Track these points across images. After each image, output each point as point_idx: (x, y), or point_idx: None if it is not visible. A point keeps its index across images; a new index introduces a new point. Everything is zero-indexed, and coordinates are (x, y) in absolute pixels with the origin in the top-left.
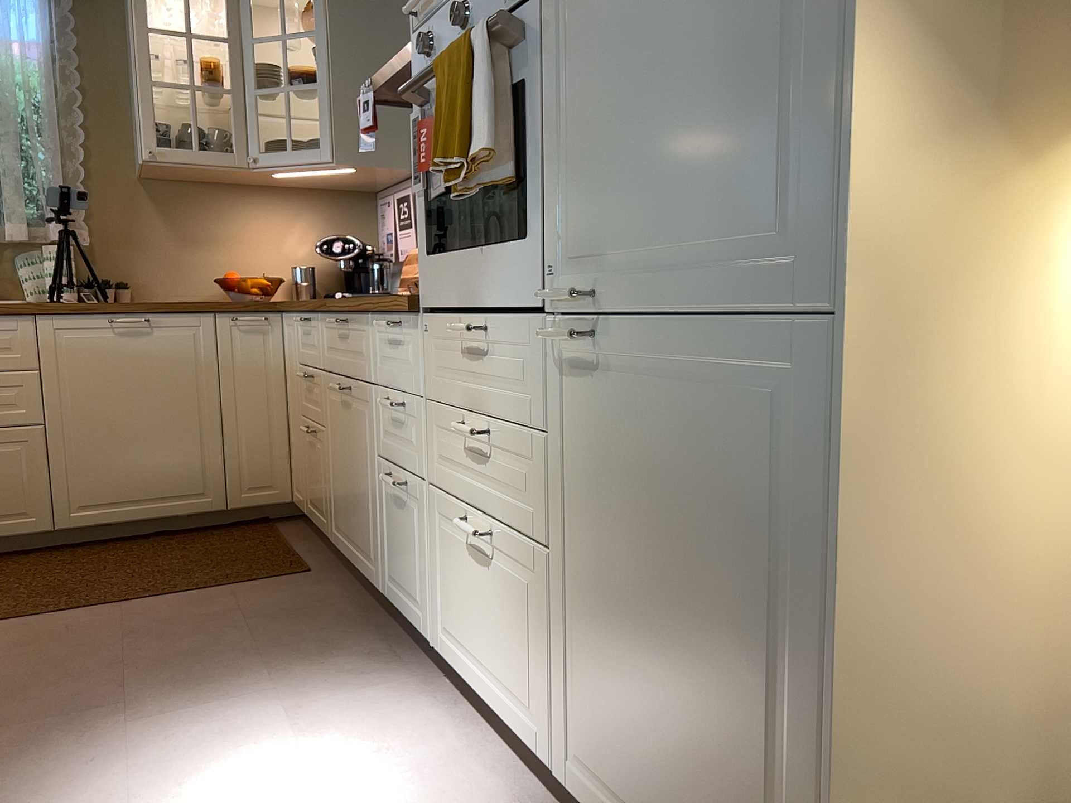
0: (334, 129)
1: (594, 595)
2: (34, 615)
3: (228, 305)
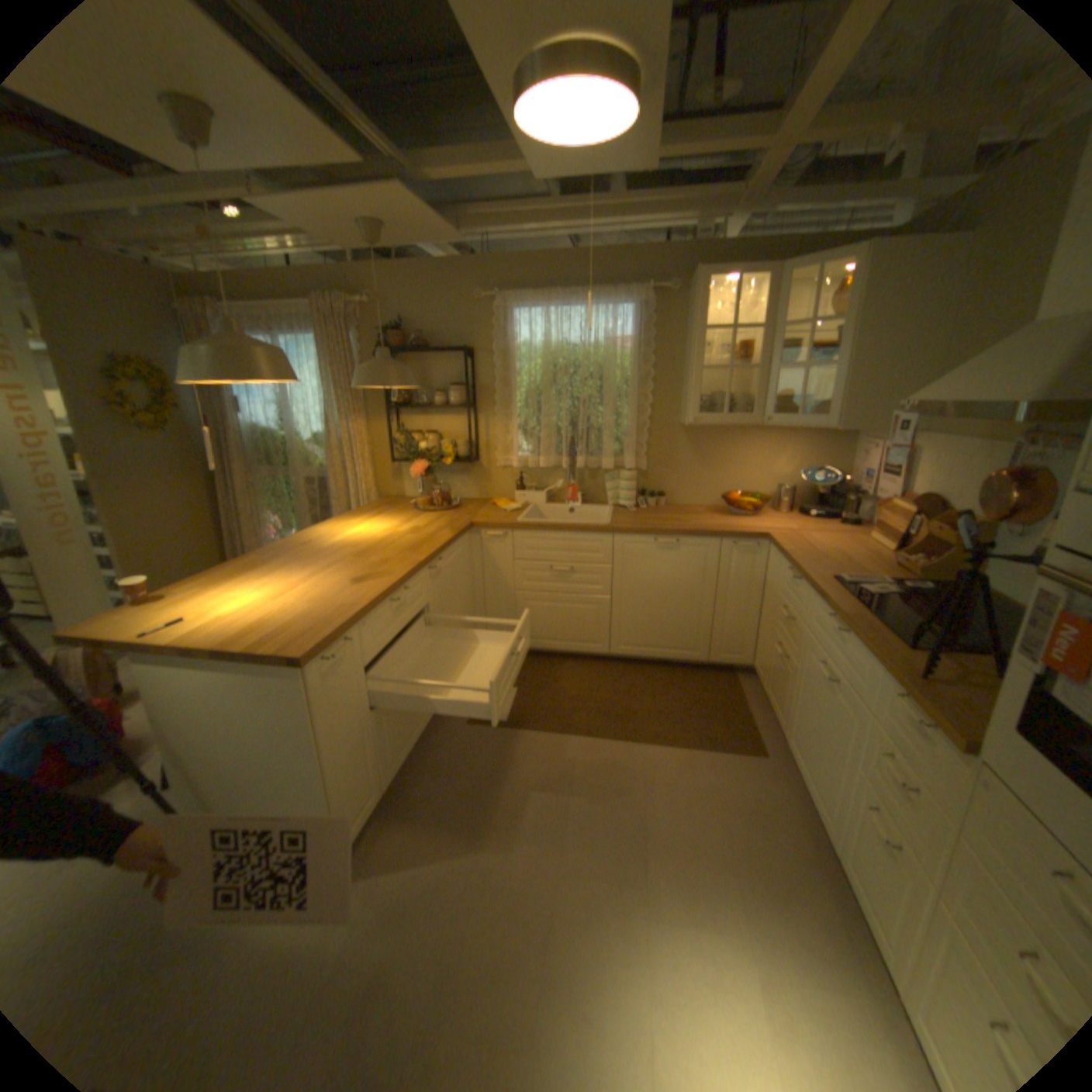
0: (844, 400)
1: None
2: (597, 736)
3: (731, 534)
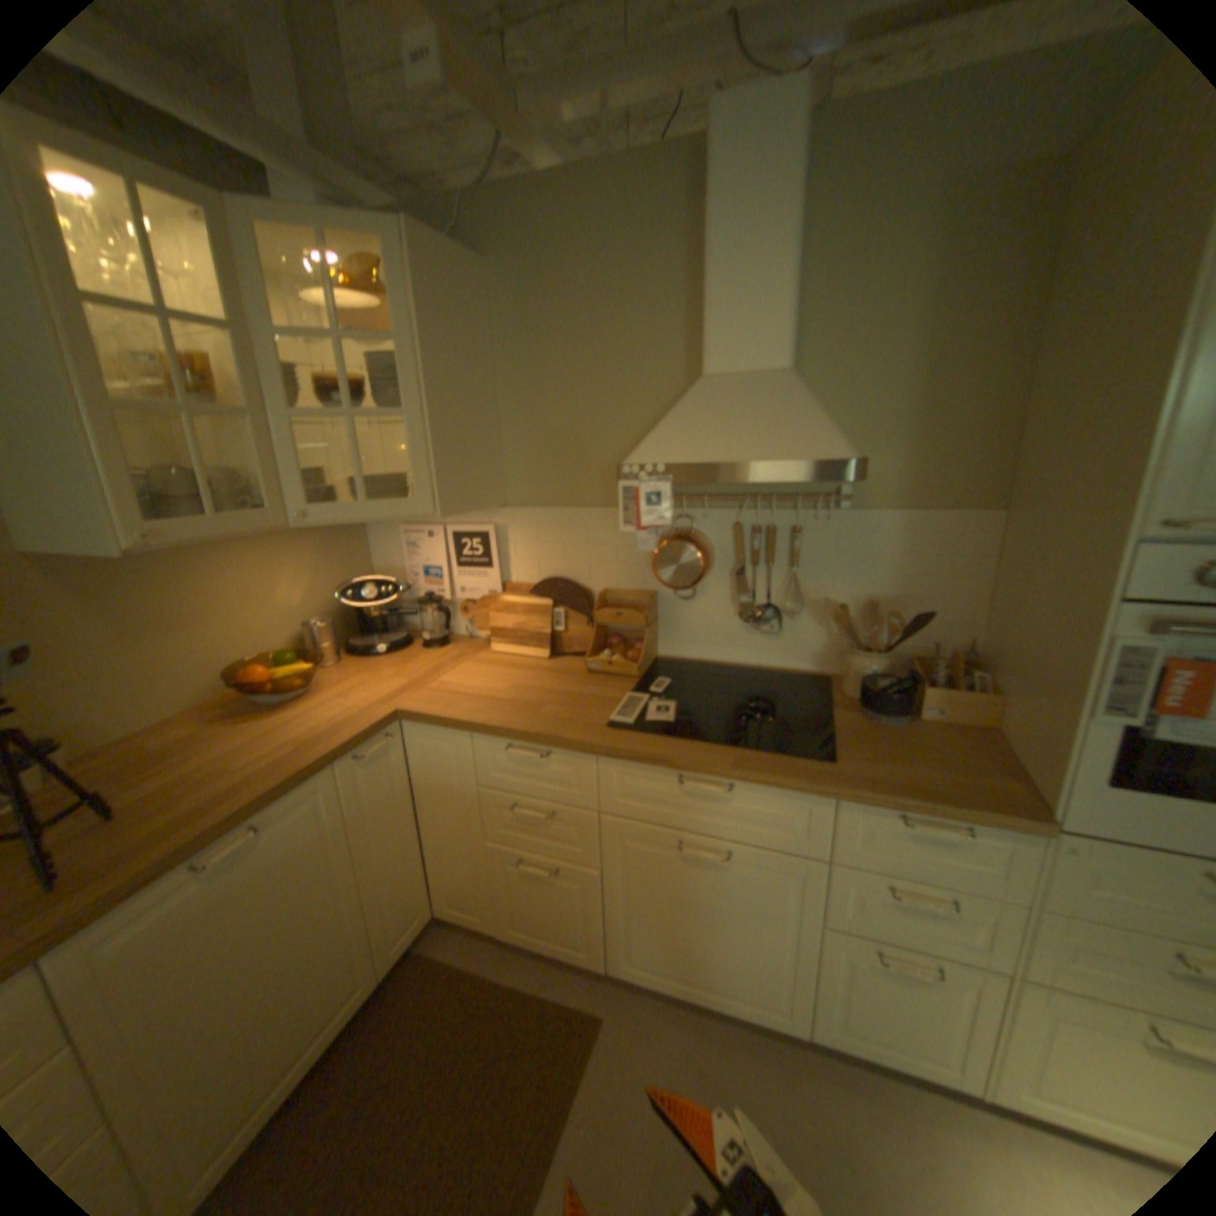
0: (430, 472)
1: None
2: None
3: (350, 745)
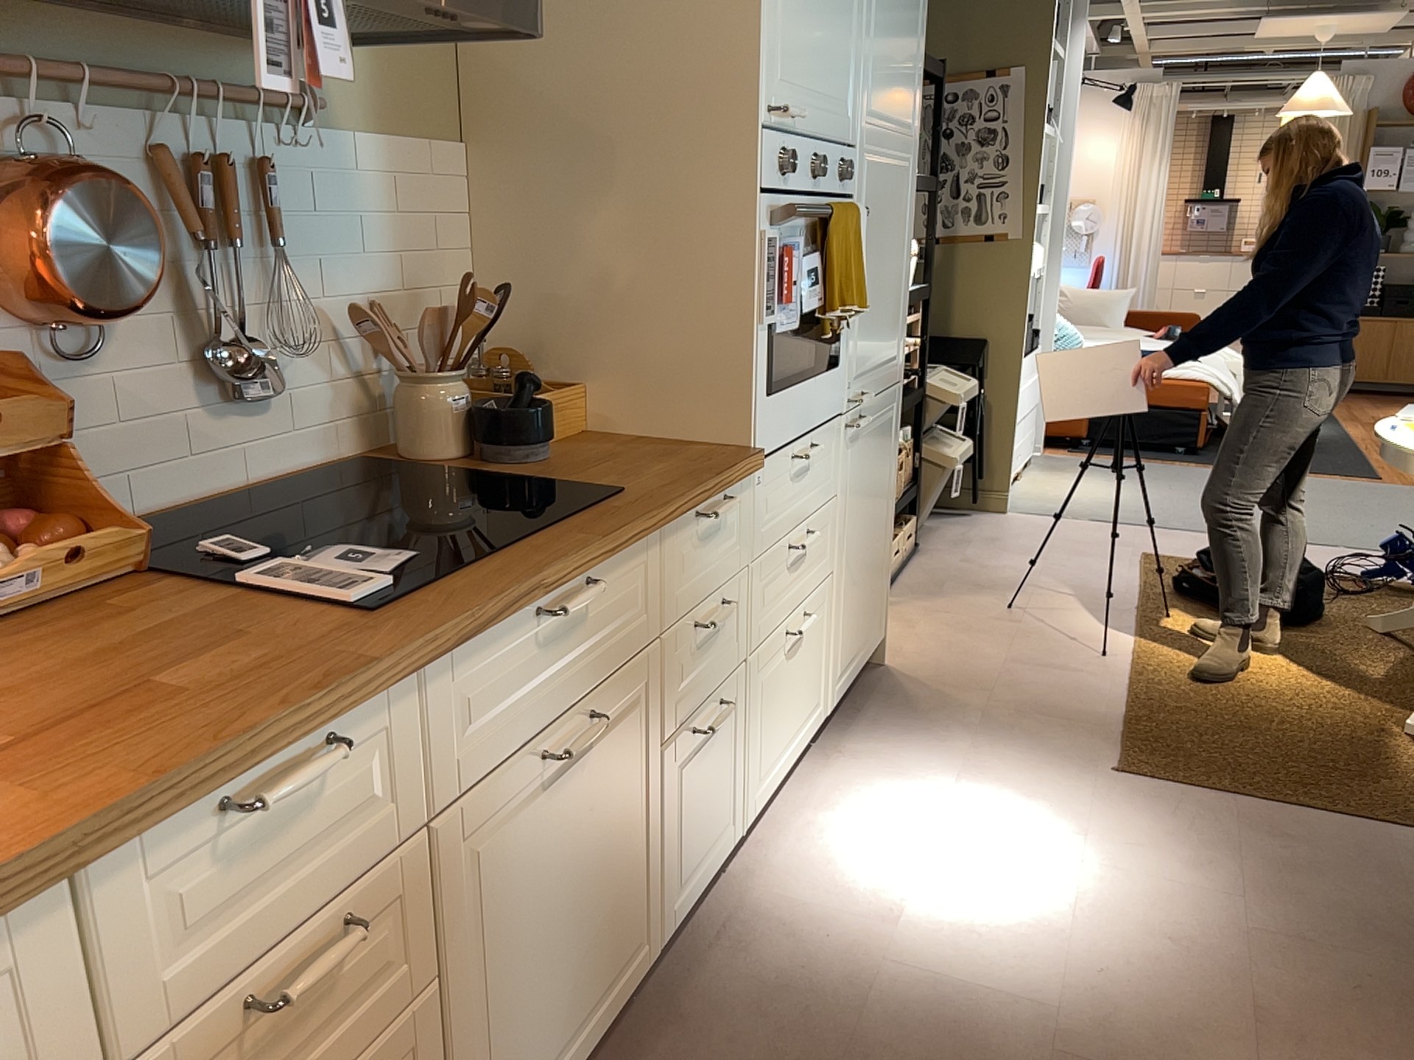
0: None
1: (849, 565)
2: None
3: None
